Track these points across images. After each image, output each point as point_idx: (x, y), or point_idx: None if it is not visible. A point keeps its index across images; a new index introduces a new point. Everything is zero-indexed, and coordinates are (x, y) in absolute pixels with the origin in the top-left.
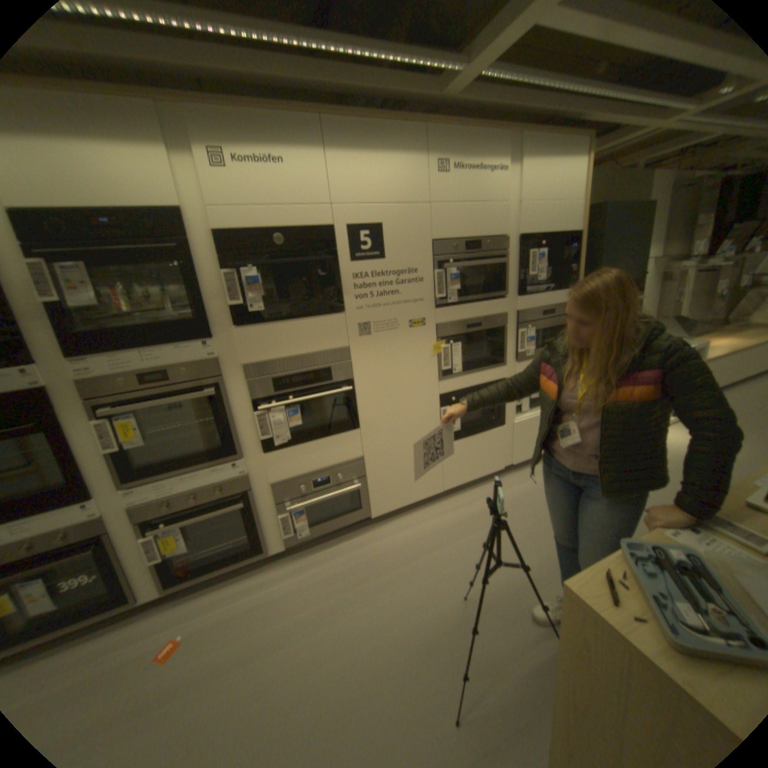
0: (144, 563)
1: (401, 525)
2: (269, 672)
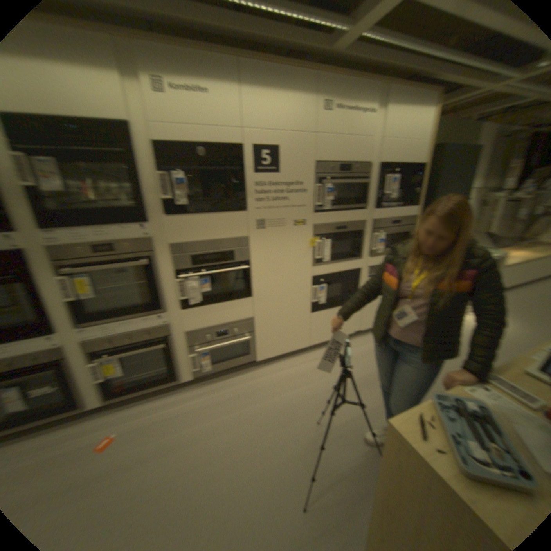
0: (88, 382)
1: (276, 367)
2: (173, 465)
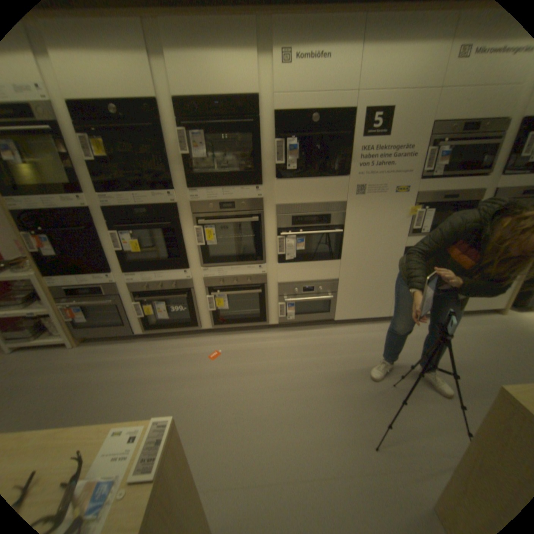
0: (208, 309)
1: (354, 330)
2: (266, 383)
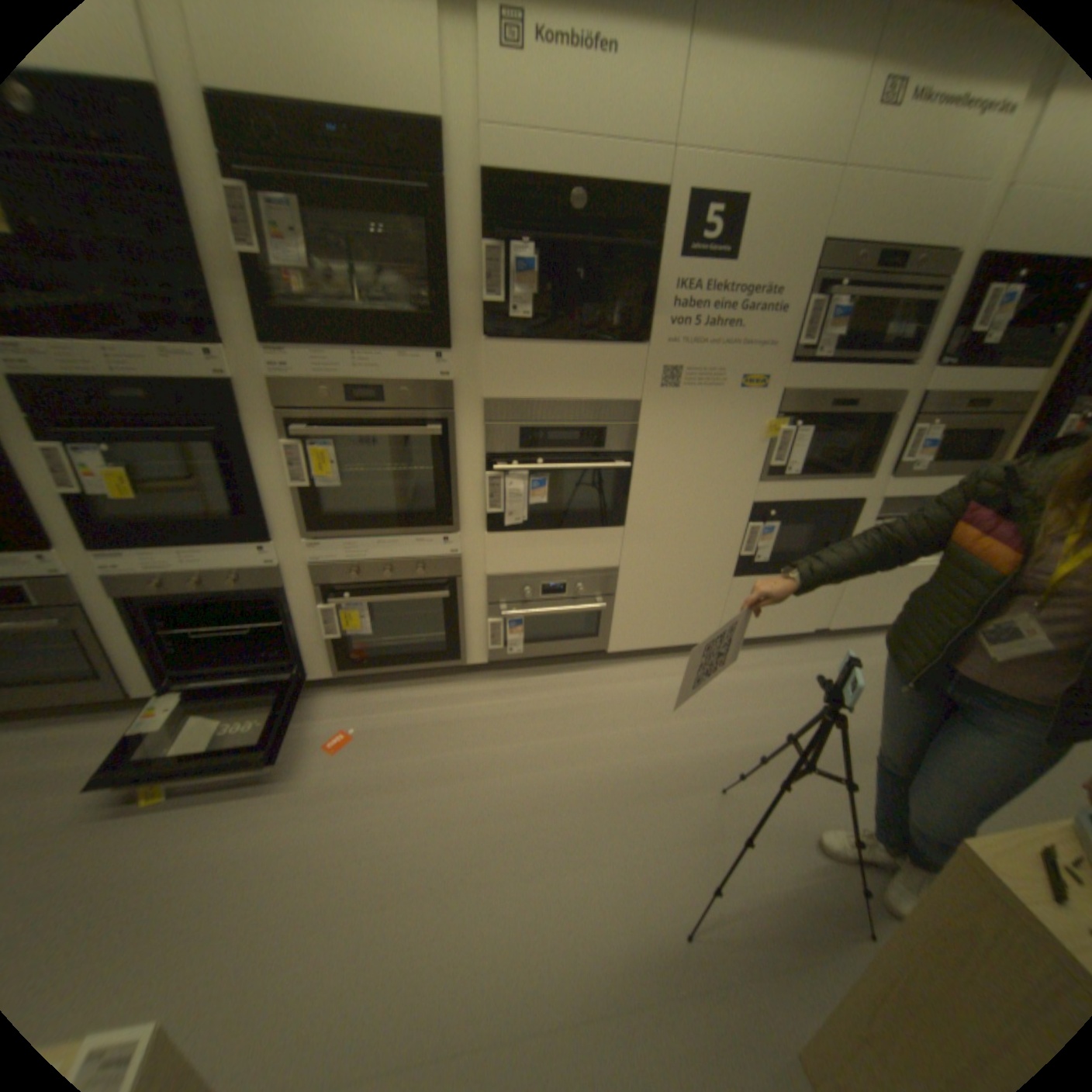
0: (322, 635)
1: (646, 670)
2: (456, 803)
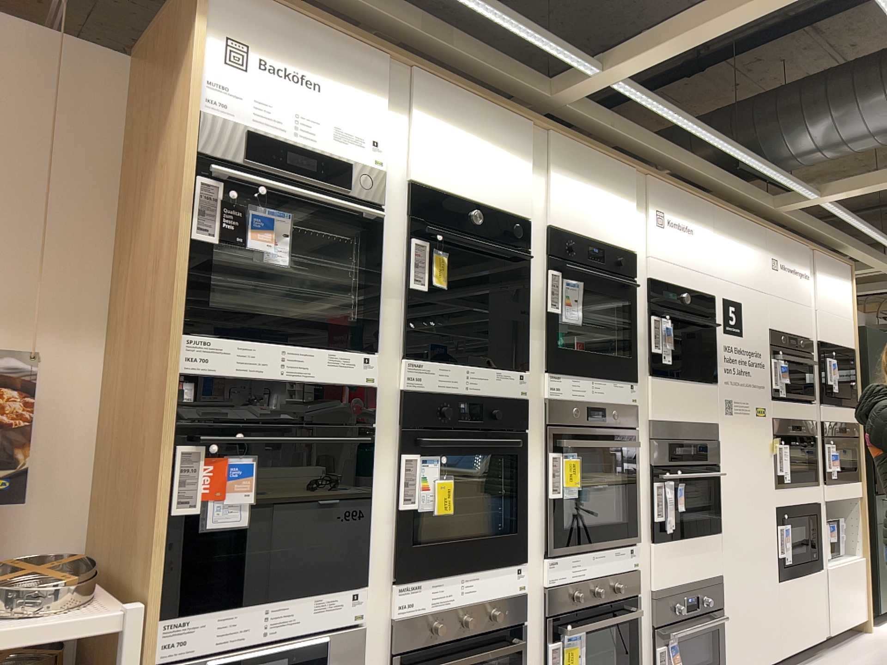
0: None
1: None
2: None
